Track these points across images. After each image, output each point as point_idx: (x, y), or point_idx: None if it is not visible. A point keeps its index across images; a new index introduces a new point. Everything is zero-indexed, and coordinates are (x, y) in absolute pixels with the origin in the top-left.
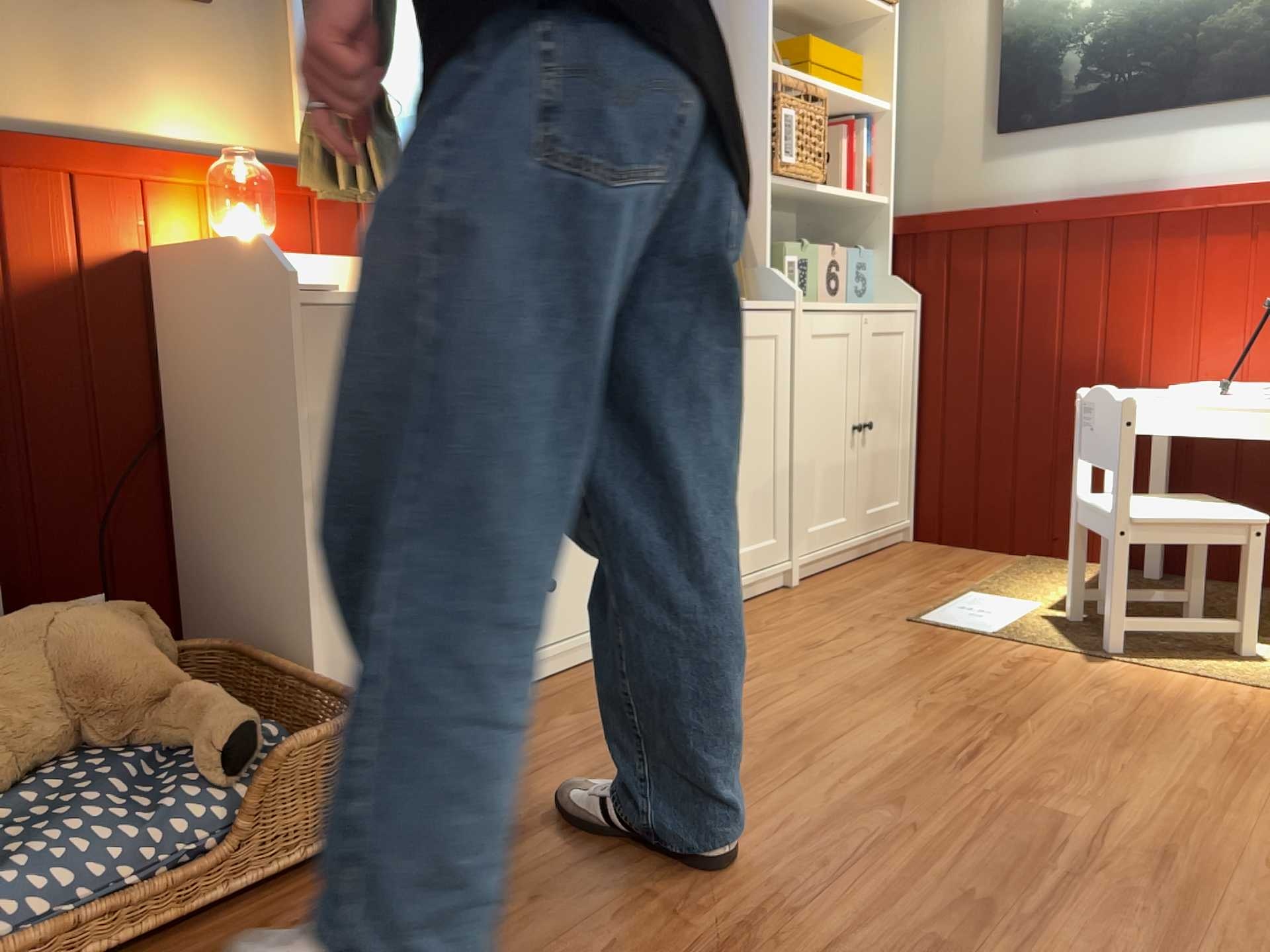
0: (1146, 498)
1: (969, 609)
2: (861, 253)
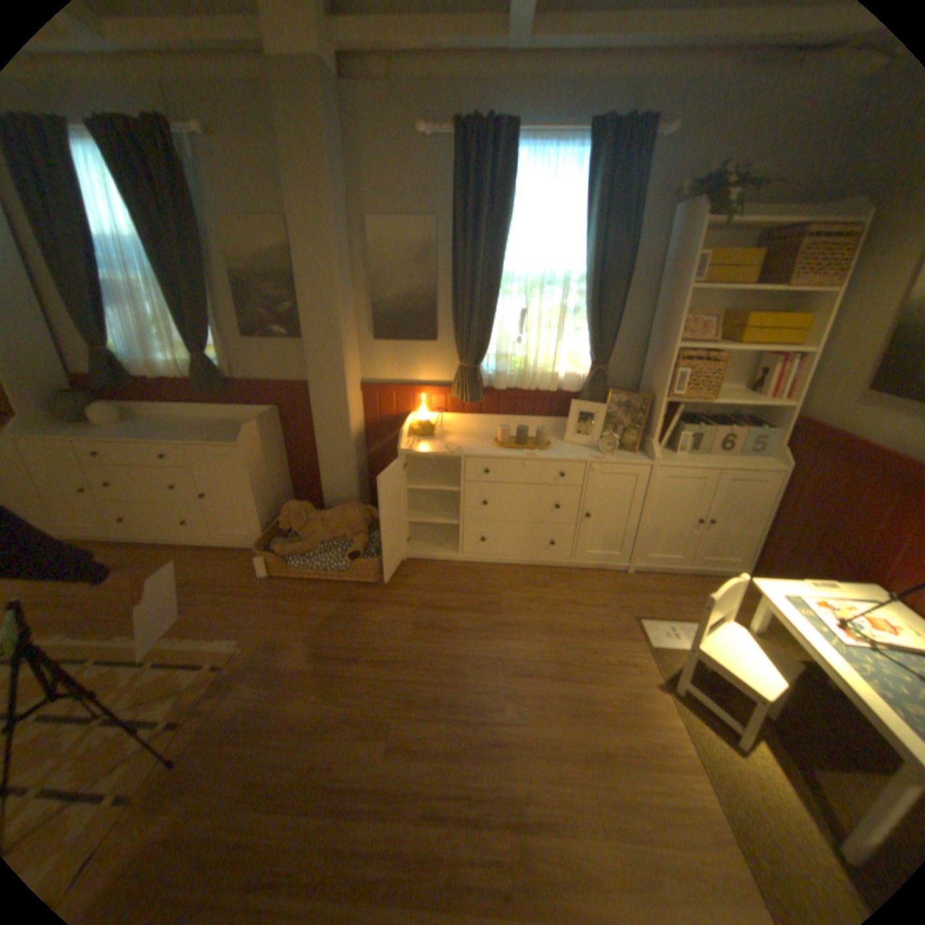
0: (756, 647)
1: (673, 632)
2: (775, 428)
